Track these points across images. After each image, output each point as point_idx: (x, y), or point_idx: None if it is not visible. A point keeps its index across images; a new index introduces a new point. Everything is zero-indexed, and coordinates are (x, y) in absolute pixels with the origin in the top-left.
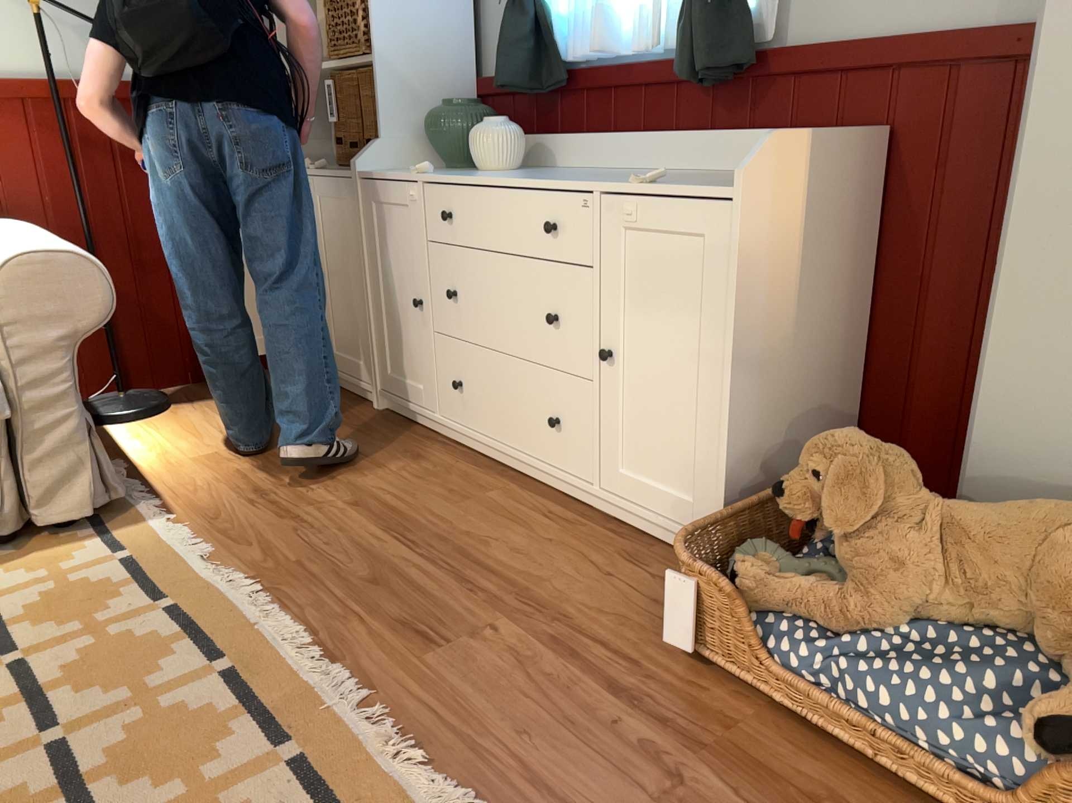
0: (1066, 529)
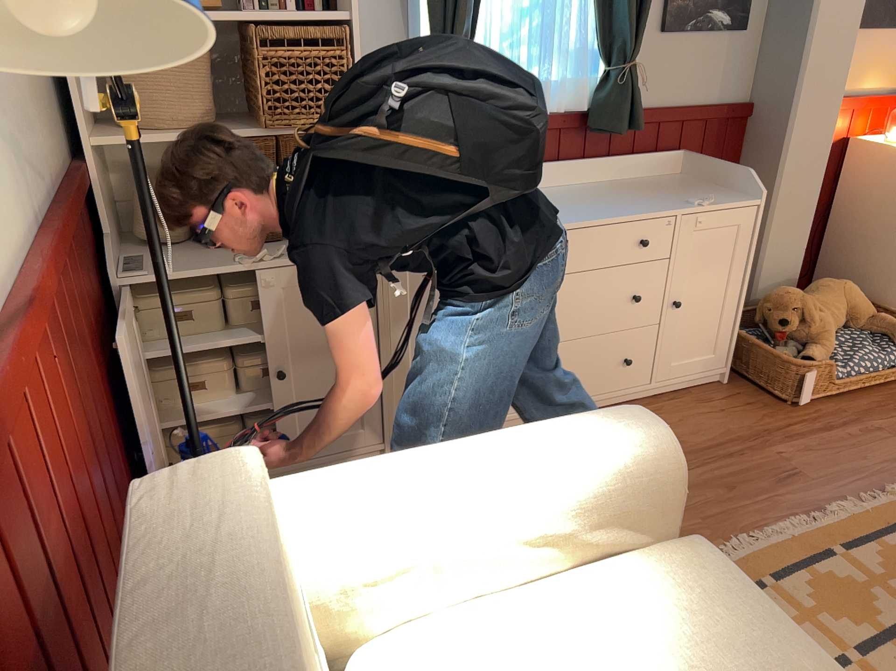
0: (844, 288)
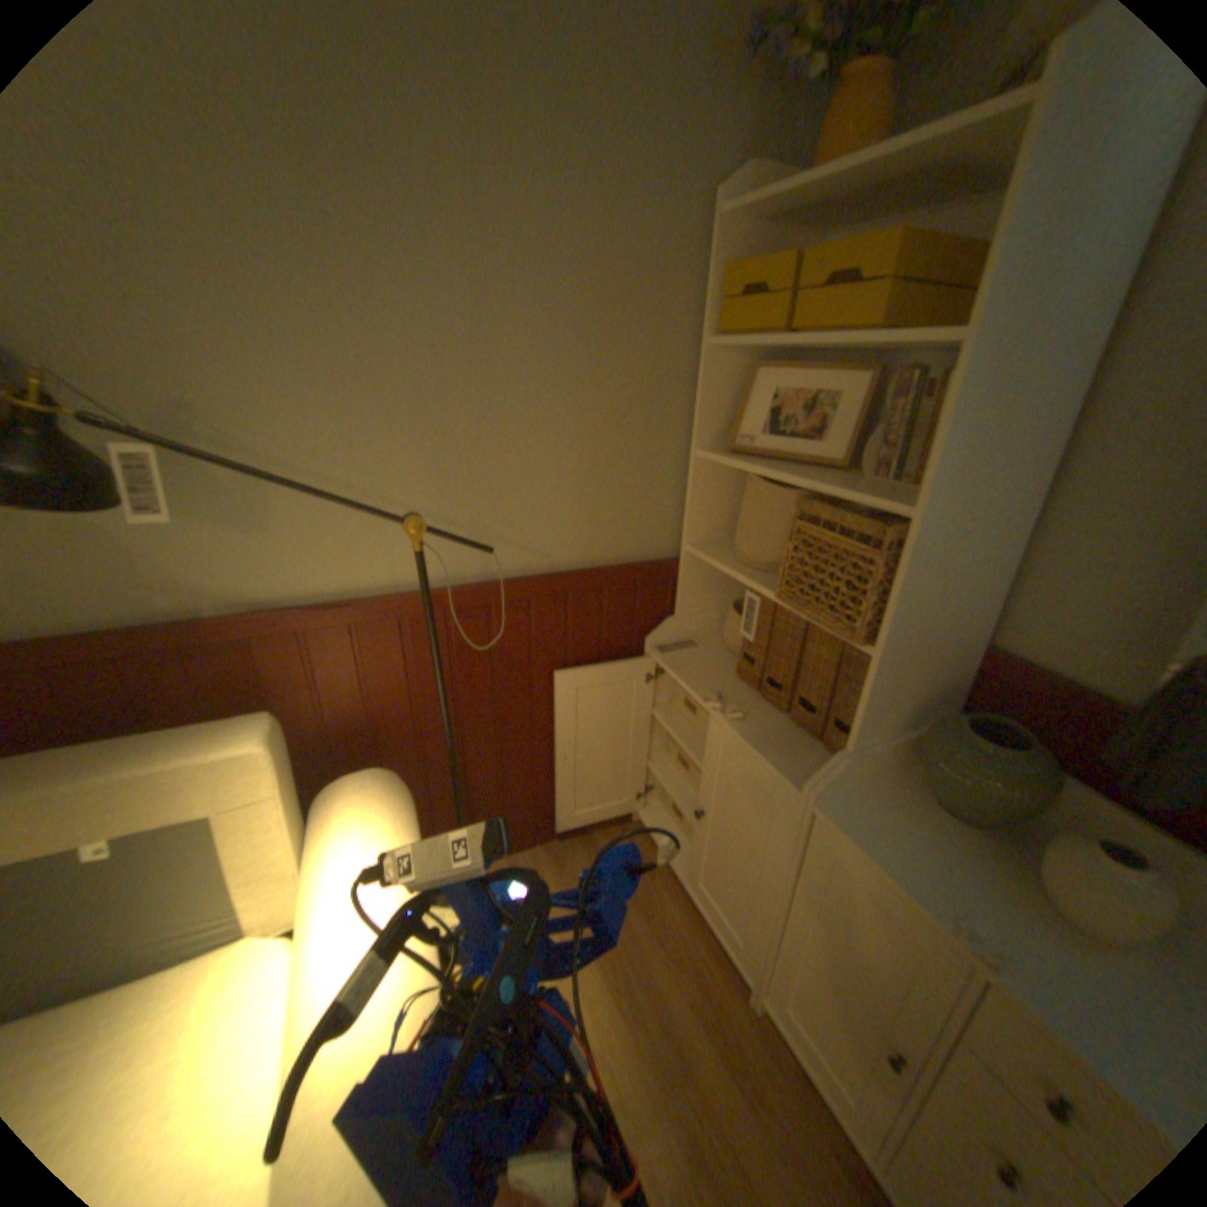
0: None
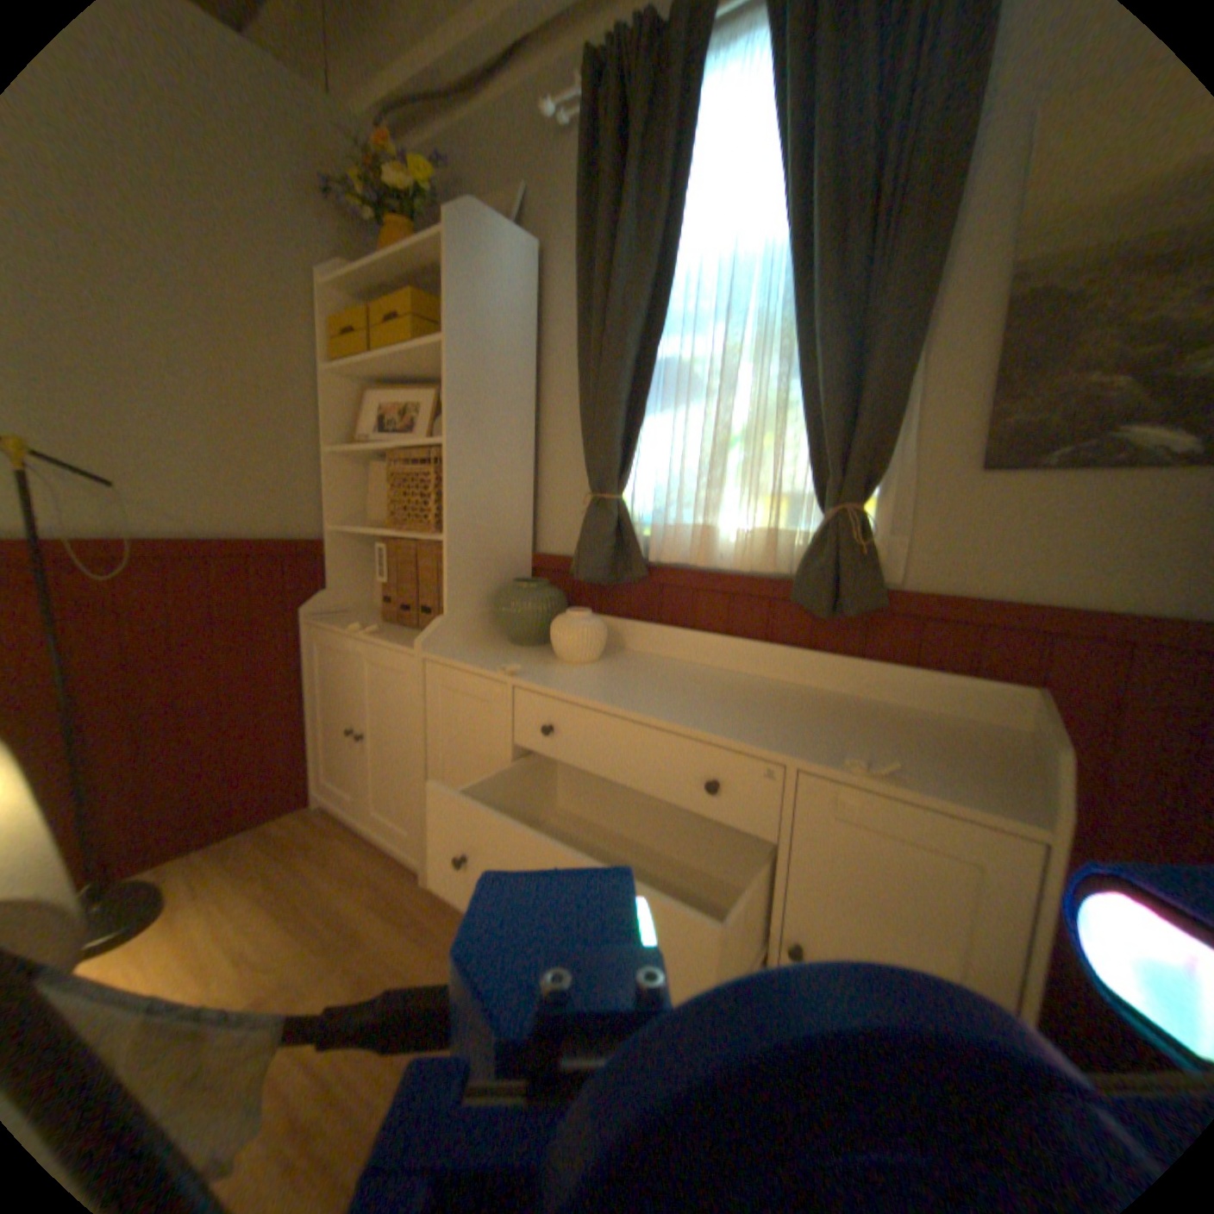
0: None
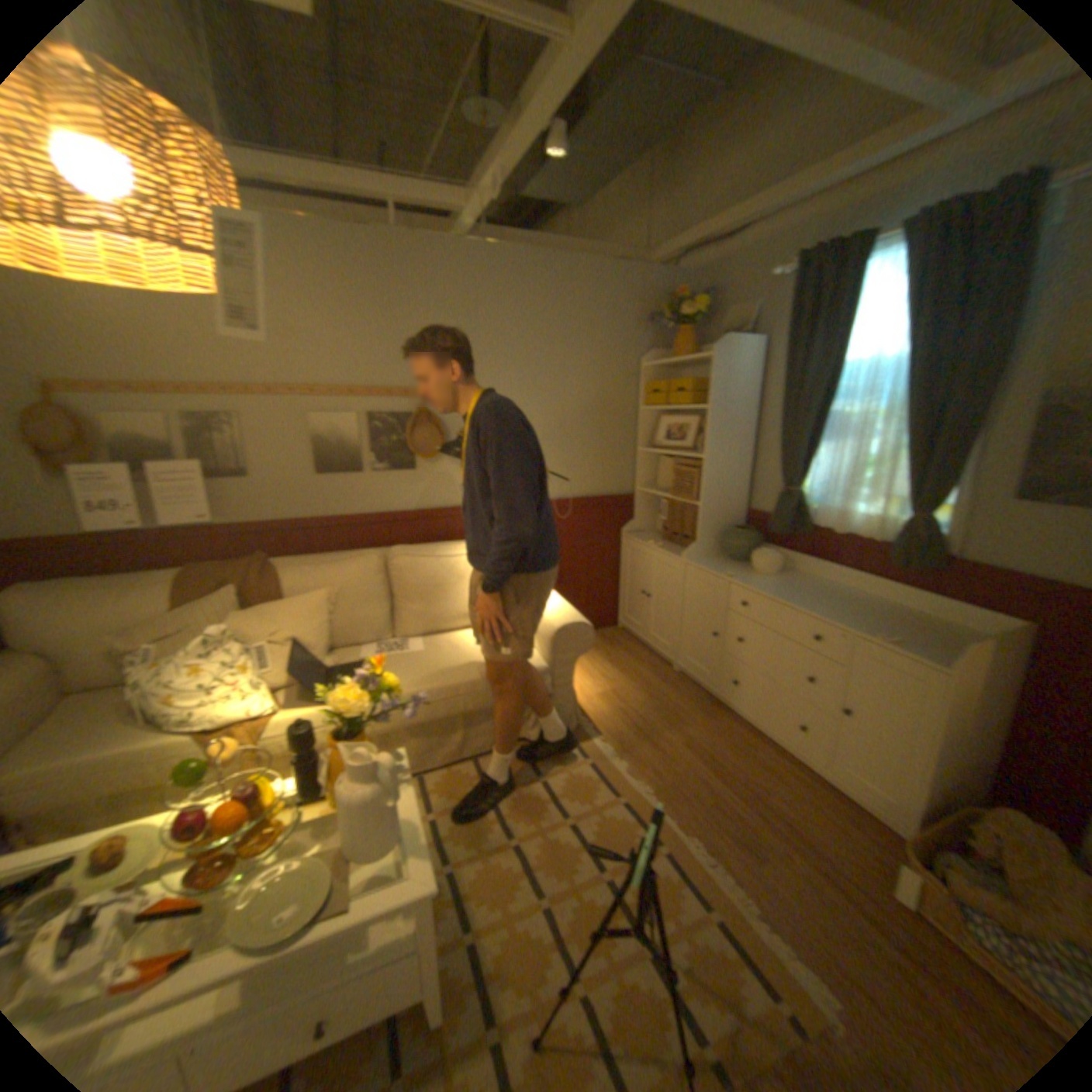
0: None
